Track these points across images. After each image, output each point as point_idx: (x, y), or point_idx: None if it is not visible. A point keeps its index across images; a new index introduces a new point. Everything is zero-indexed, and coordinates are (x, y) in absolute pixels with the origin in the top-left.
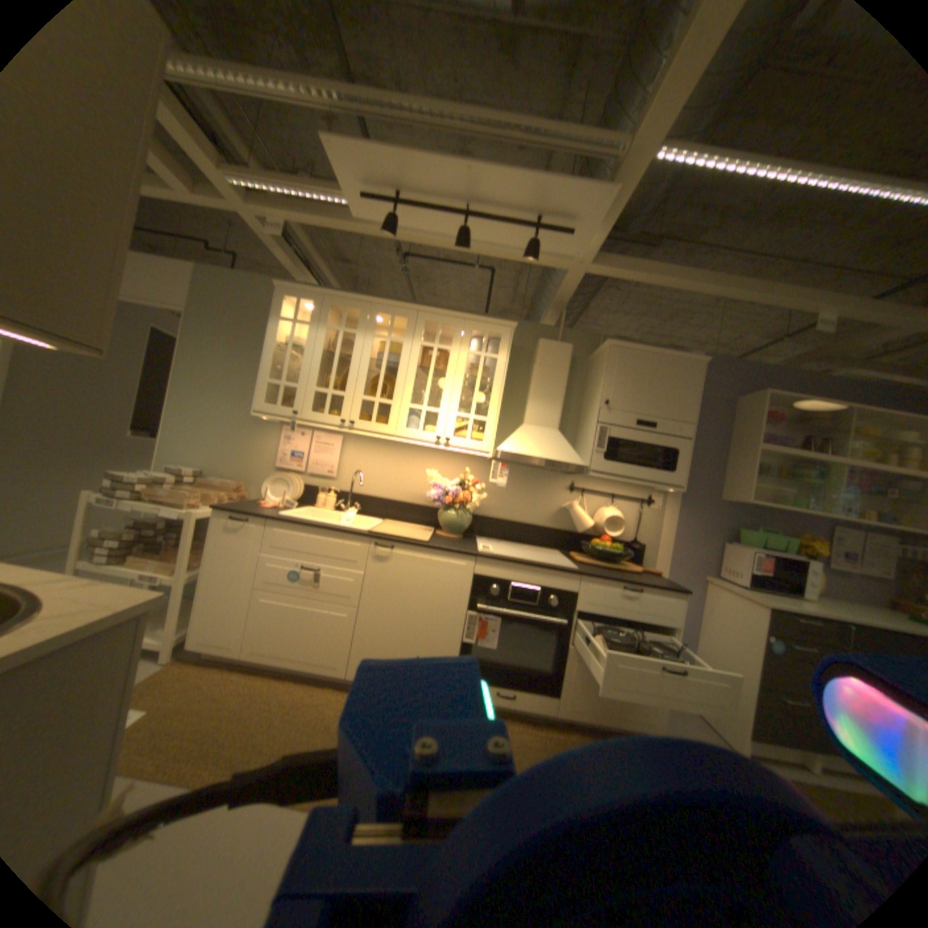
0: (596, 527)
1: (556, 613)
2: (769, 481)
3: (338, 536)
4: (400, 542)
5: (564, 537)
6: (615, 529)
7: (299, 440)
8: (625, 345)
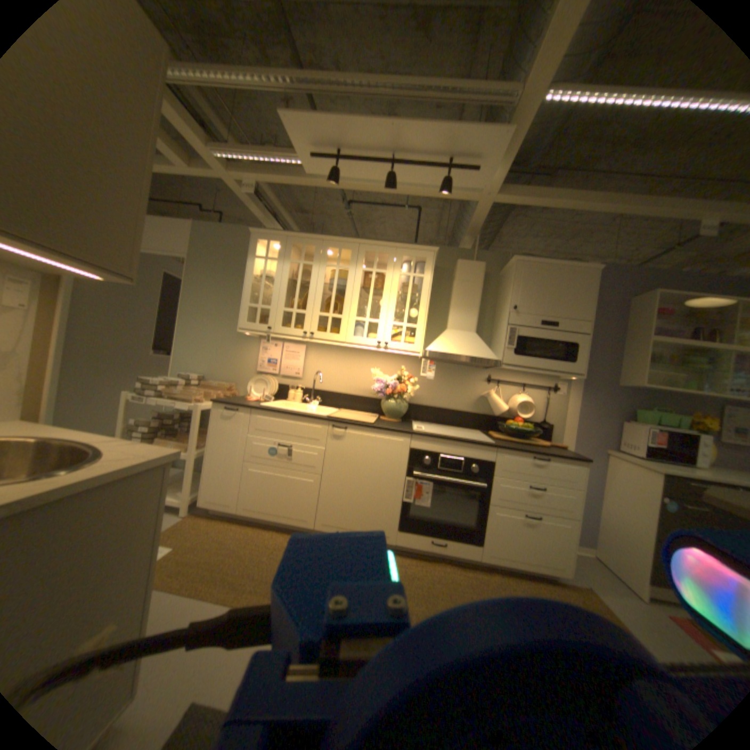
0: (510, 411)
1: (477, 479)
2: (662, 368)
3: (304, 421)
4: (351, 425)
5: (484, 420)
6: (527, 412)
7: (273, 350)
8: (529, 260)
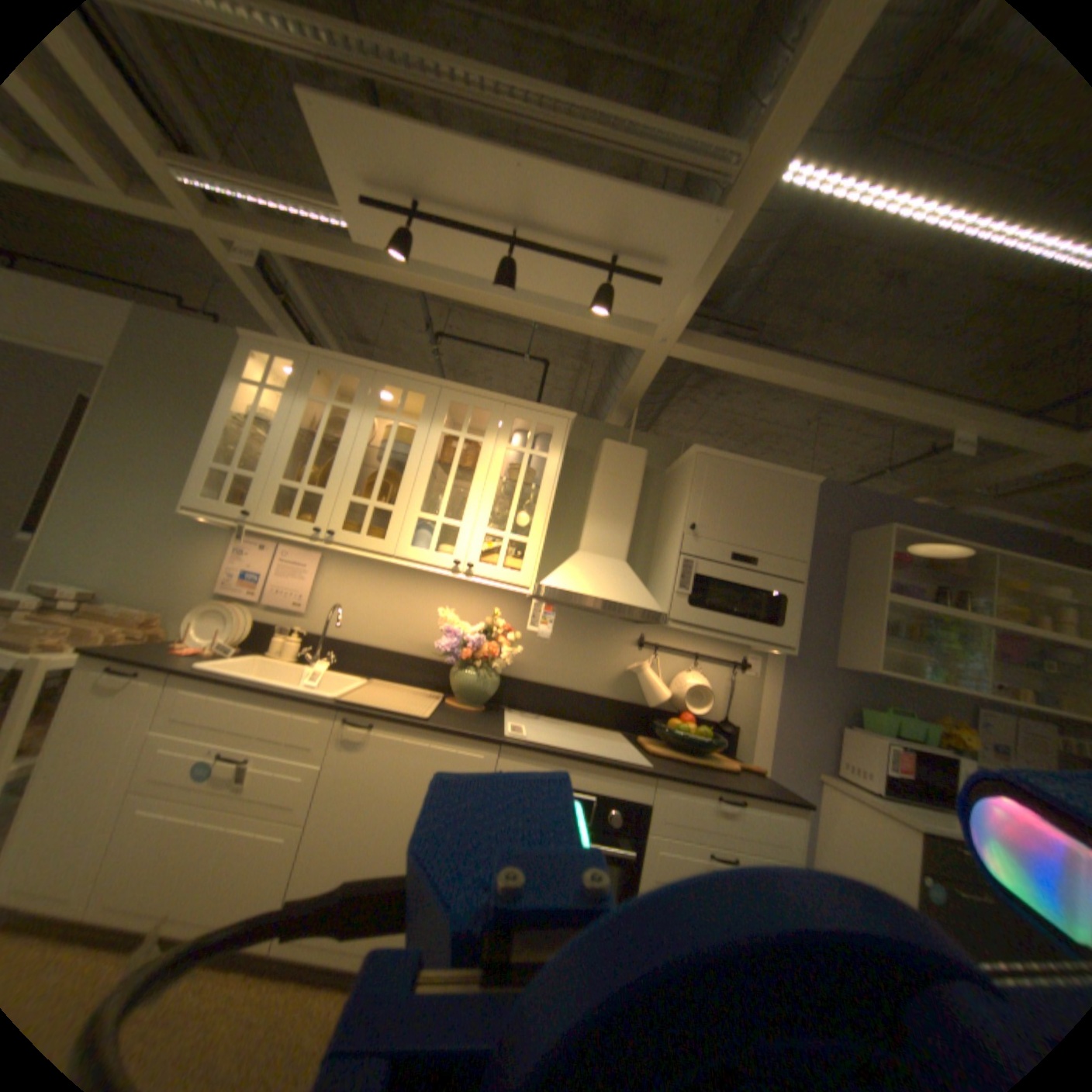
0: (675, 701)
1: (620, 840)
2: (896, 644)
3: (285, 708)
4: (384, 722)
5: (630, 714)
6: (701, 705)
7: (256, 558)
8: (717, 454)
